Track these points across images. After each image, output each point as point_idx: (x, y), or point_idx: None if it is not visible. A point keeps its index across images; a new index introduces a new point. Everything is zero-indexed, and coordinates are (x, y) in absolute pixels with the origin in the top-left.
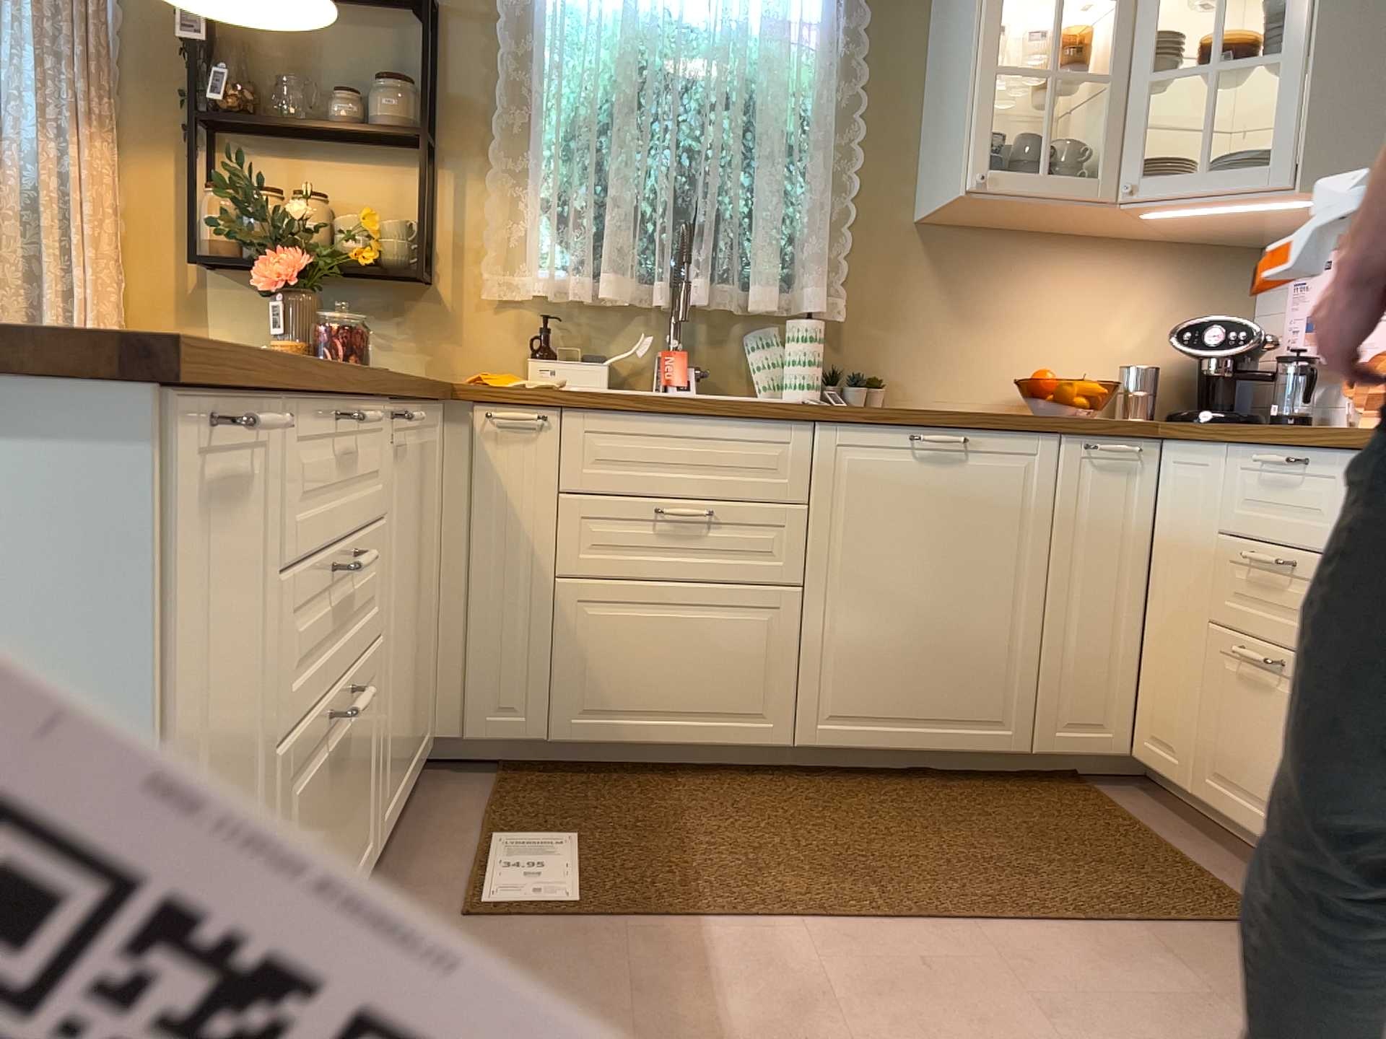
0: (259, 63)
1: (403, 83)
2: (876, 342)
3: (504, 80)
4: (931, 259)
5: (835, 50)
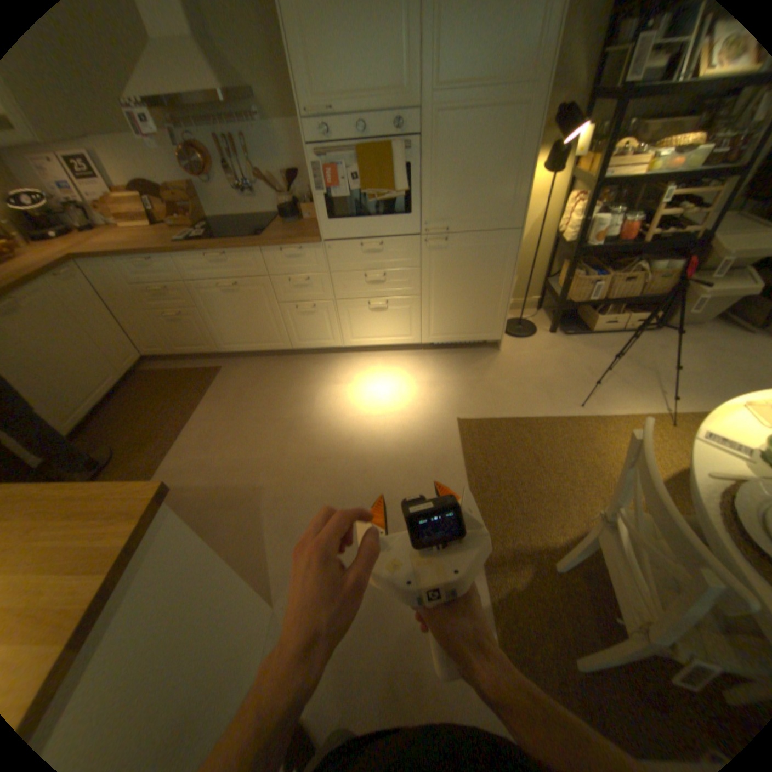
0: None
1: None
2: None
3: None
4: None
5: None
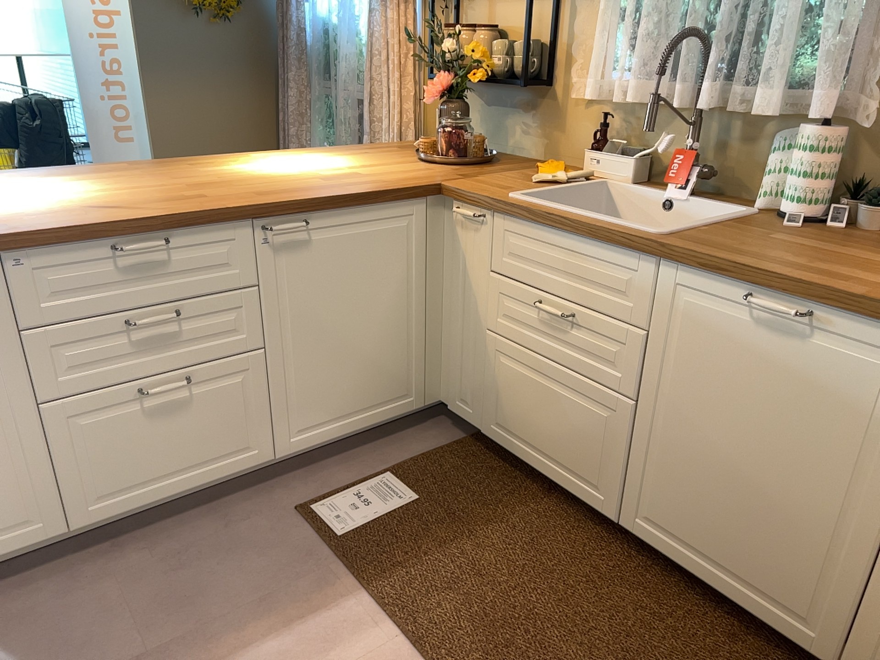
0: None
1: None
2: None
3: None
4: None
5: None
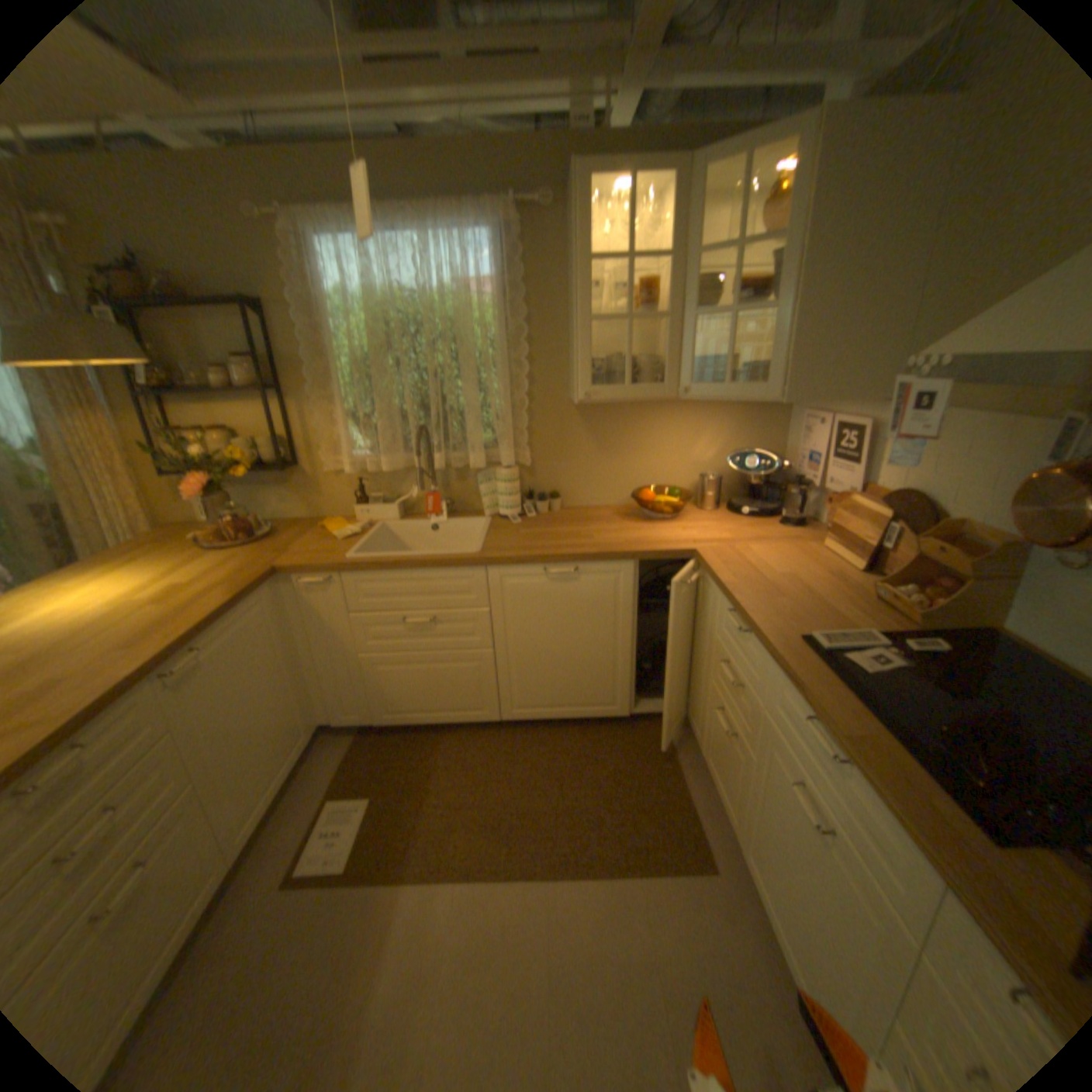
0: (165, 346)
1: (240, 356)
2: (553, 471)
3: (305, 340)
4: (581, 419)
5: (501, 297)
